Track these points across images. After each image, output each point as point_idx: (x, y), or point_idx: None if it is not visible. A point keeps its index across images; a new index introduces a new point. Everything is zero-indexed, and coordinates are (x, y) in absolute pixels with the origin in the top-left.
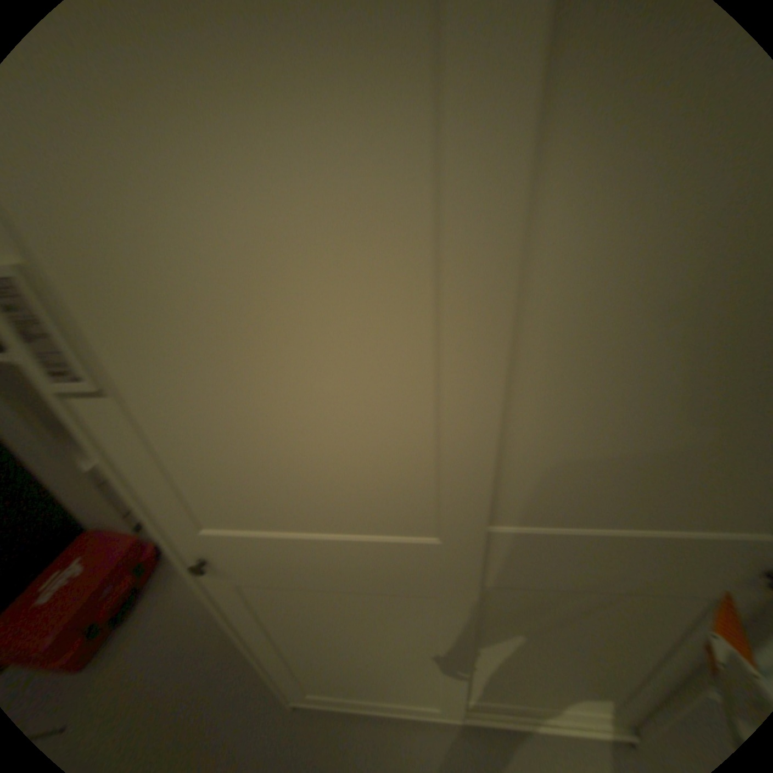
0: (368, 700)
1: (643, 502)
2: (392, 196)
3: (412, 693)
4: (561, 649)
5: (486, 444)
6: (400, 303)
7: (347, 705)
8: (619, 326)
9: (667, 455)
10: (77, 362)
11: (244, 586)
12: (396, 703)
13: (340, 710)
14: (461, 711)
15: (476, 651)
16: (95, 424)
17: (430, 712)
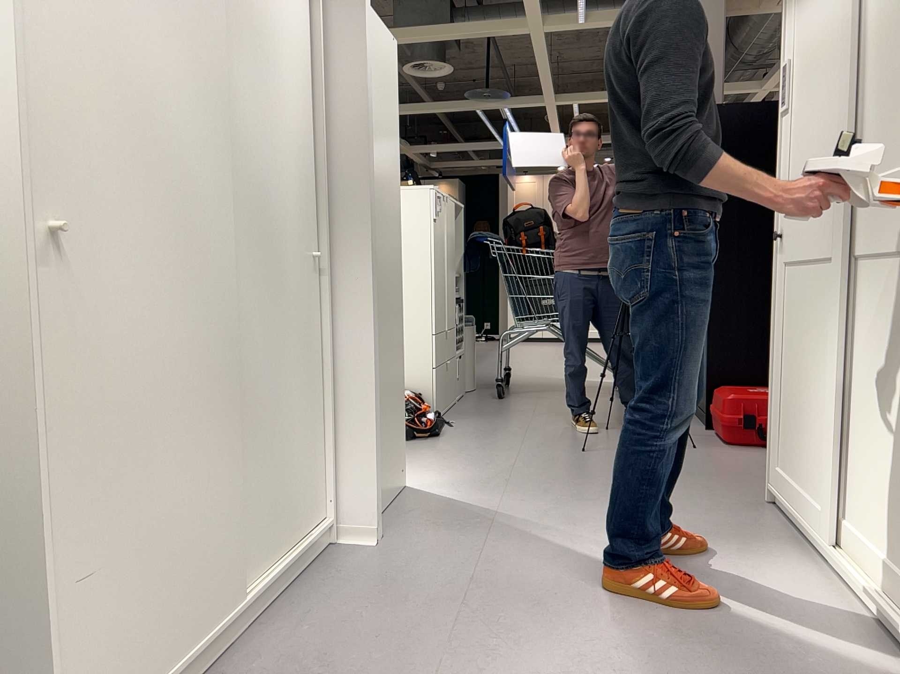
0: (795, 473)
1: (897, 138)
2: (835, 3)
3: (812, 453)
4: (882, 371)
5: (844, 102)
6: (834, 40)
7: (786, 481)
8: (880, 25)
9: (898, 95)
10: (785, 98)
11: (784, 258)
12: (804, 481)
13: (782, 493)
14: (830, 519)
15: (849, 380)
16: (781, 130)
17: (814, 507)
